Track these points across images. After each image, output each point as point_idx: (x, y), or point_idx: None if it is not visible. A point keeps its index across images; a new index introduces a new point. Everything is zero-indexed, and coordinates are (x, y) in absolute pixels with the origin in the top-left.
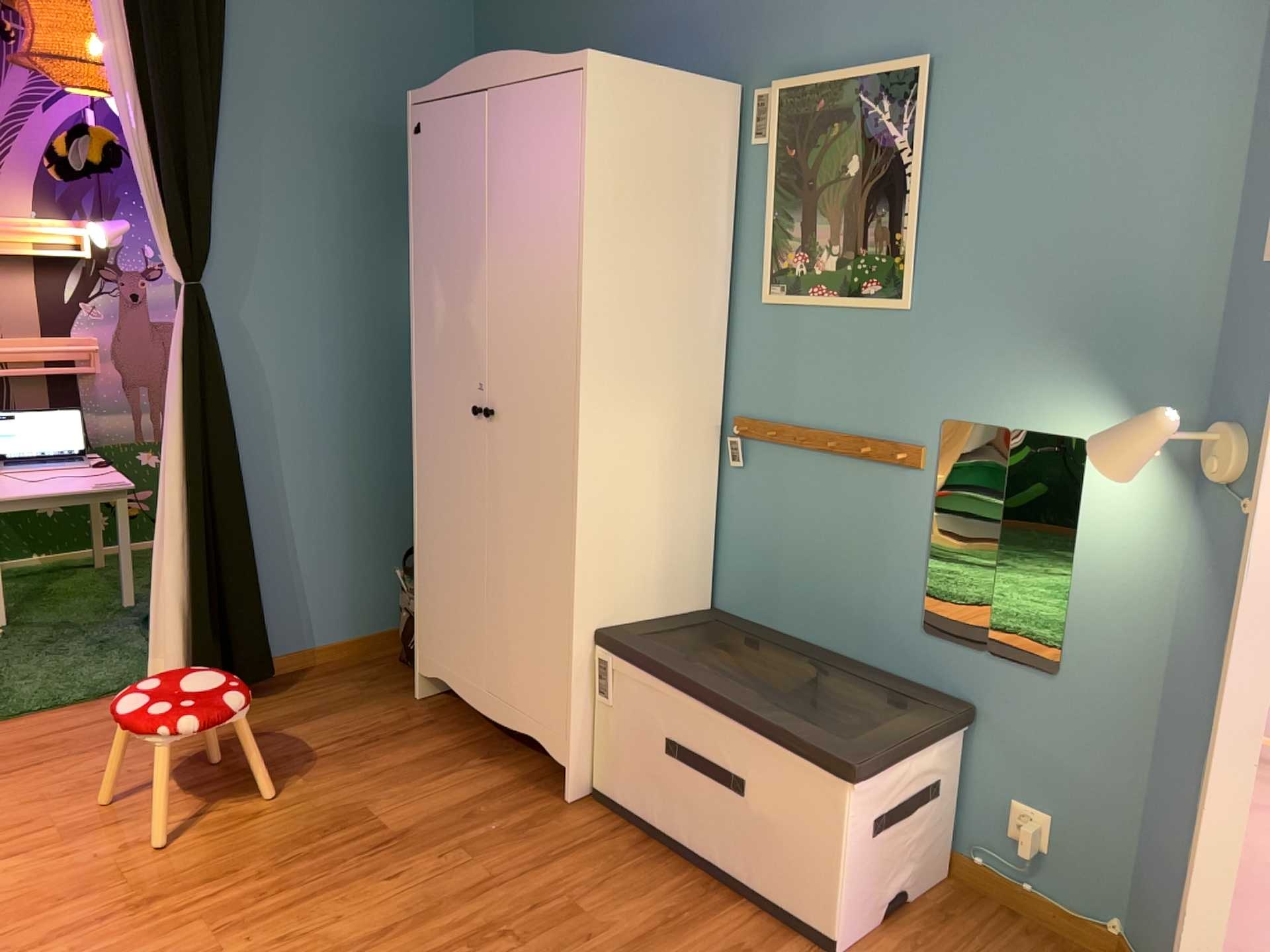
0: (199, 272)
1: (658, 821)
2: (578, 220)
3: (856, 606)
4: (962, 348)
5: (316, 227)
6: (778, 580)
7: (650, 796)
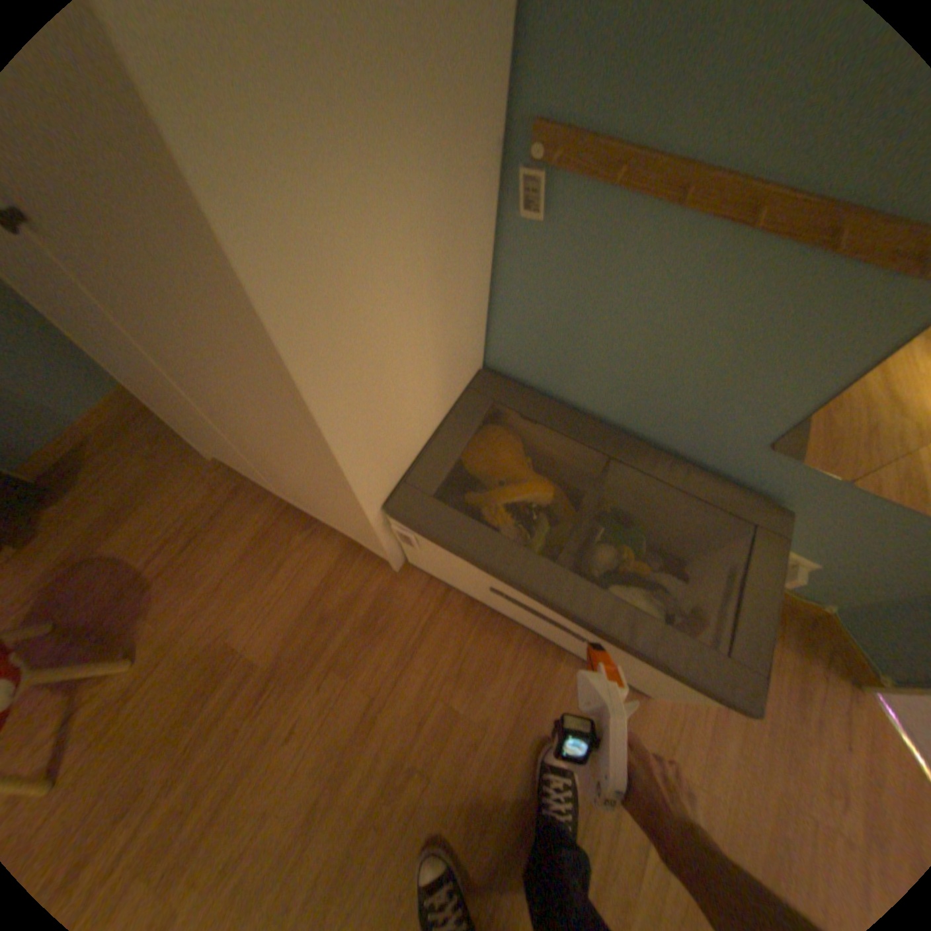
0: None
1: (487, 598)
2: None
3: (683, 409)
4: None
5: None
6: (576, 364)
7: (477, 588)
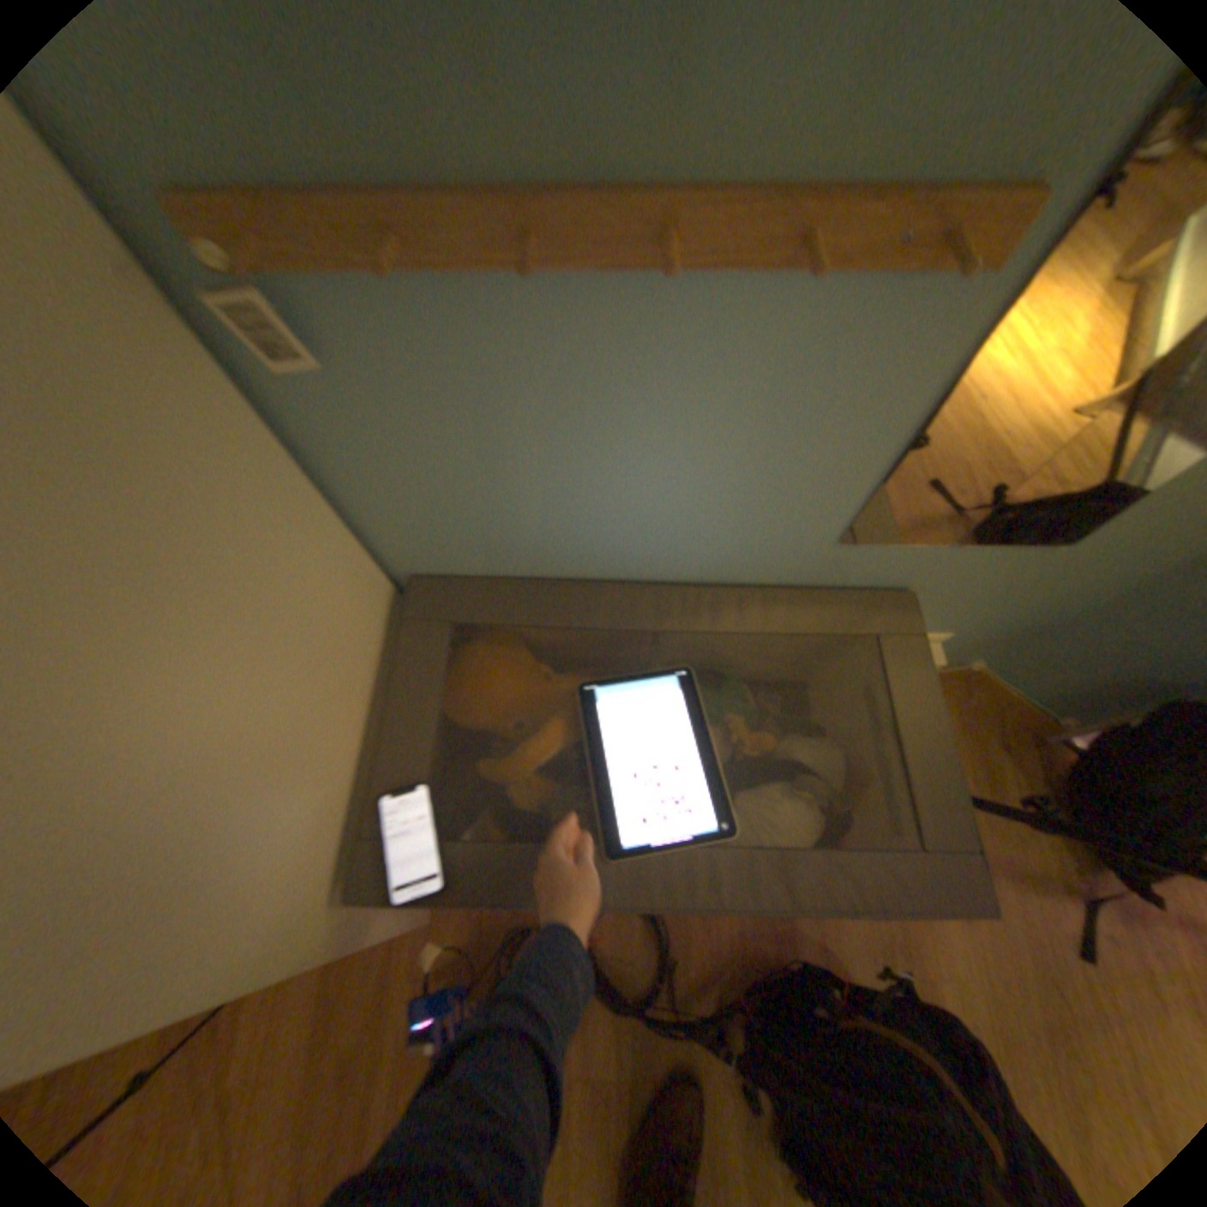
0: None
1: None
2: None
3: (706, 539)
4: None
5: None
6: (527, 537)
7: None
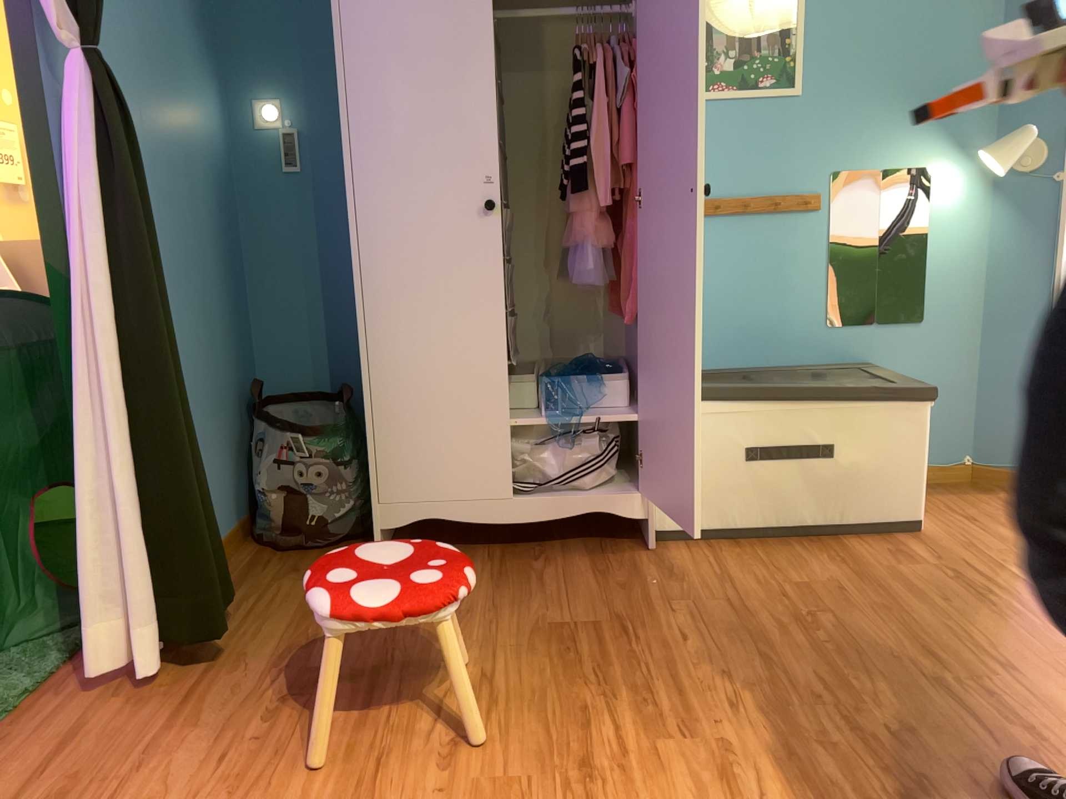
0: (97, 39)
1: (742, 519)
2: None
3: (770, 326)
4: (842, 119)
5: (133, 14)
6: None
7: (730, 503)
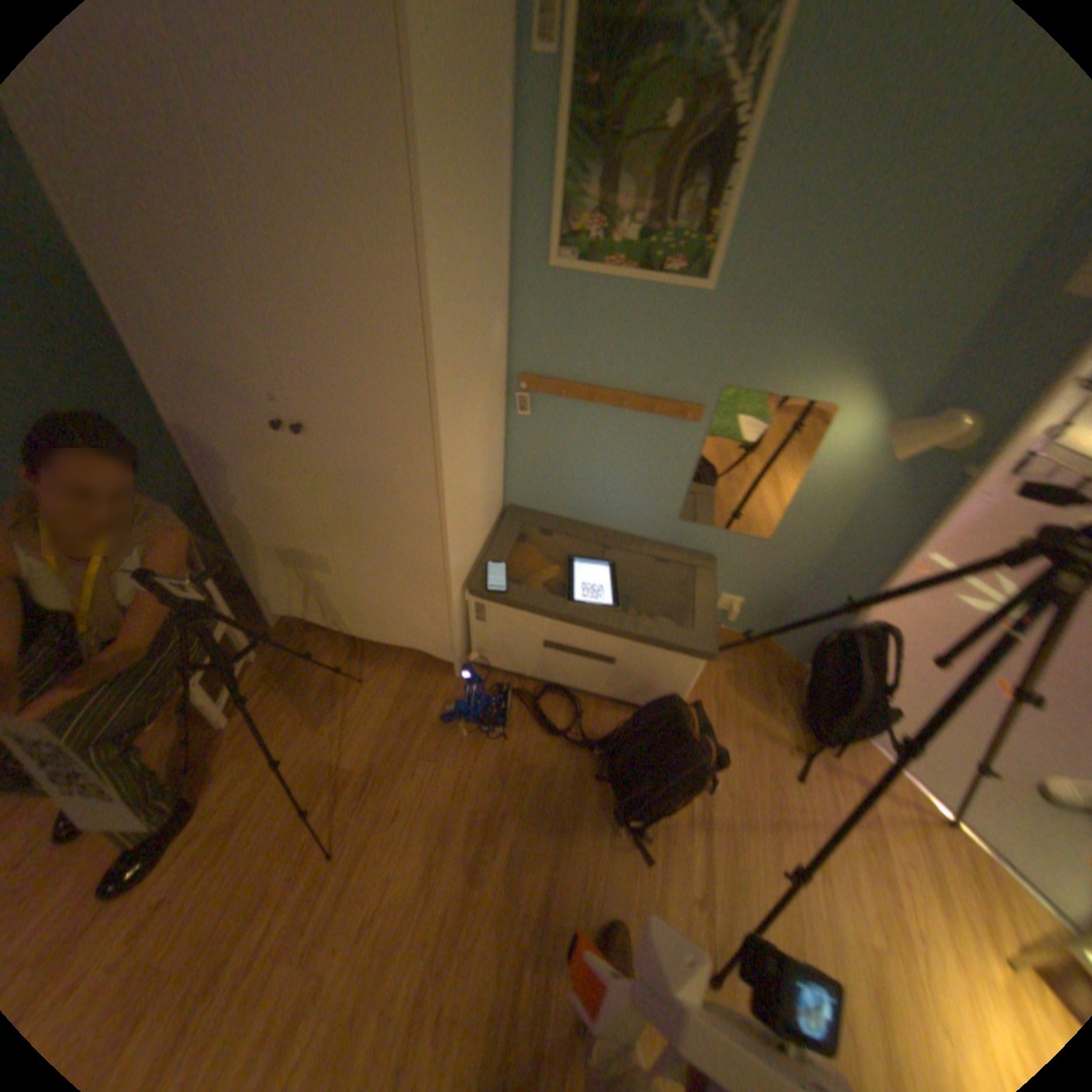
0: None
1: (534, 676)
2: (415, 209)
3: (627, 508)
4: (755, 331)
5: None
6: (561, 494)
7: (526, 666)
